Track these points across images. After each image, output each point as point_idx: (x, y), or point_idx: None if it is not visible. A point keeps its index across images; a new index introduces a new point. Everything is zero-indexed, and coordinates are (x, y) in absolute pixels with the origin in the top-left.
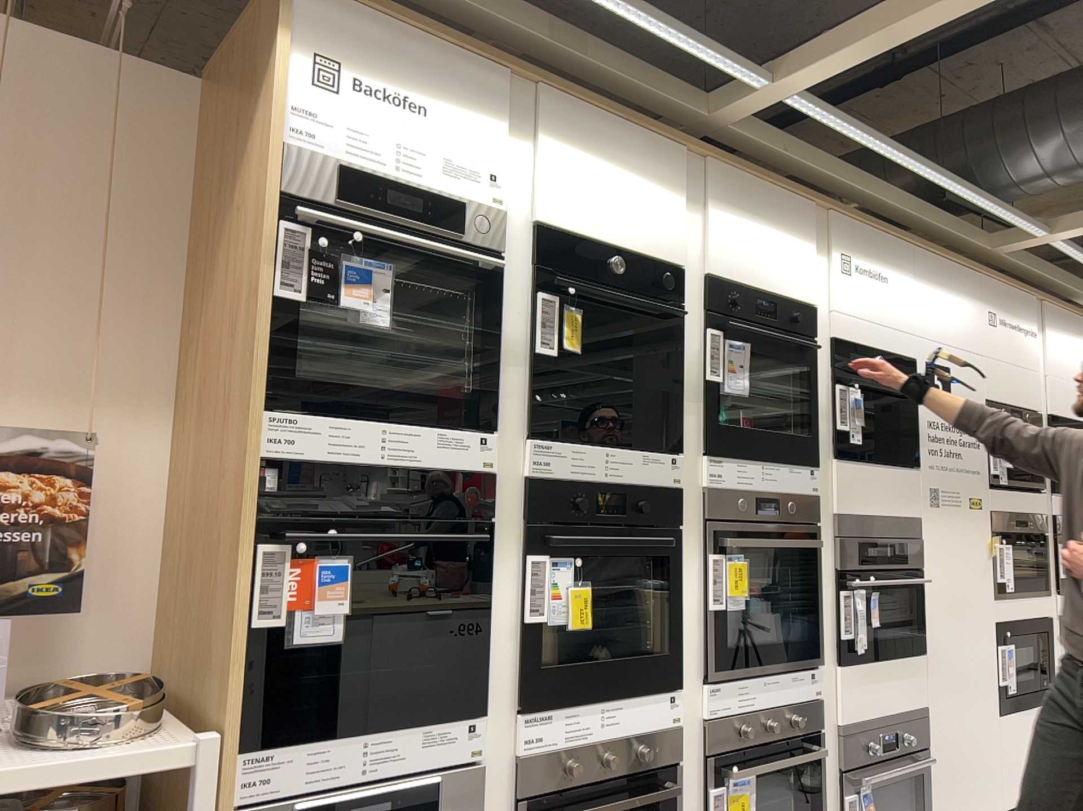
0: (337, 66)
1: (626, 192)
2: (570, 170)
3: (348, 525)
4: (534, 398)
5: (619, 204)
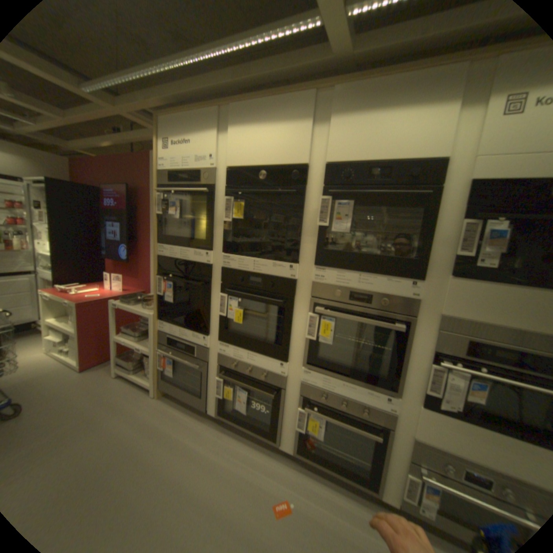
0: (163, 136)
1: (273, 129)
2: (241, 133)
3: (171, 276)
4: (226, 239)
5: (268, 138)
